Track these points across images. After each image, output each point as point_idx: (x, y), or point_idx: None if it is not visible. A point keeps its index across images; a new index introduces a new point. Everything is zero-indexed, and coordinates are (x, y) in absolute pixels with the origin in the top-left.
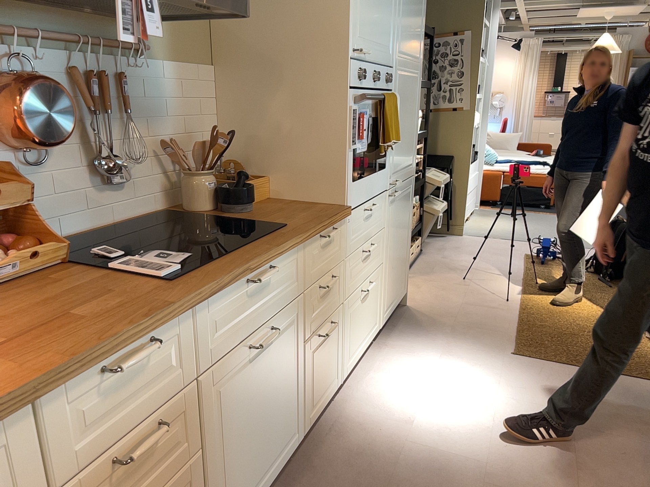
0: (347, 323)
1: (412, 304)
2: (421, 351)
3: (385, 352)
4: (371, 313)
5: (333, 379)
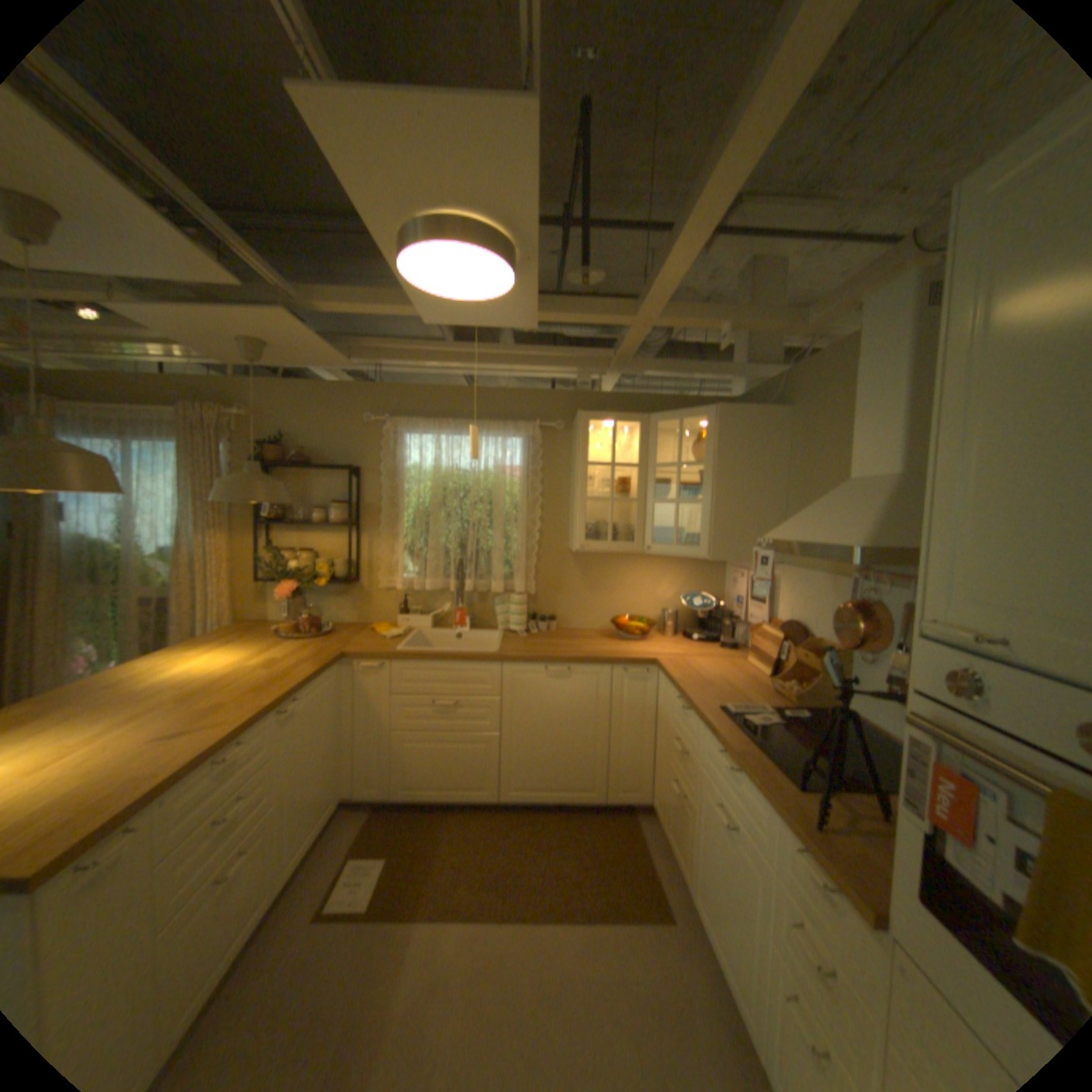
0: None
1: None
2: None
3: None
4: None
5: None
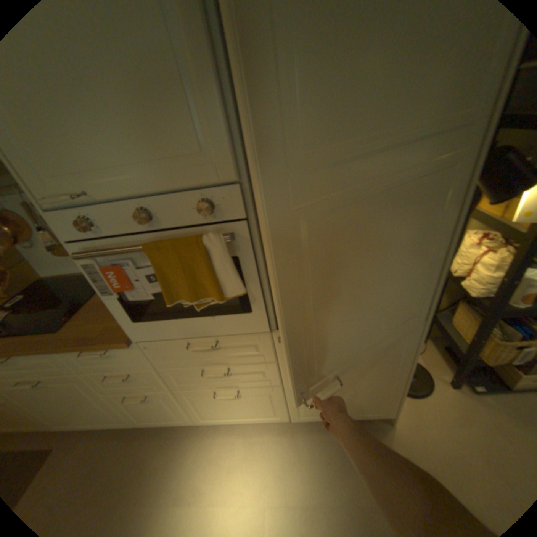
0: (186, 403)
1: (403, 433)
2: (298, 479)
3: (280, 440)
4: (252, 409)
5: (174, 420)
